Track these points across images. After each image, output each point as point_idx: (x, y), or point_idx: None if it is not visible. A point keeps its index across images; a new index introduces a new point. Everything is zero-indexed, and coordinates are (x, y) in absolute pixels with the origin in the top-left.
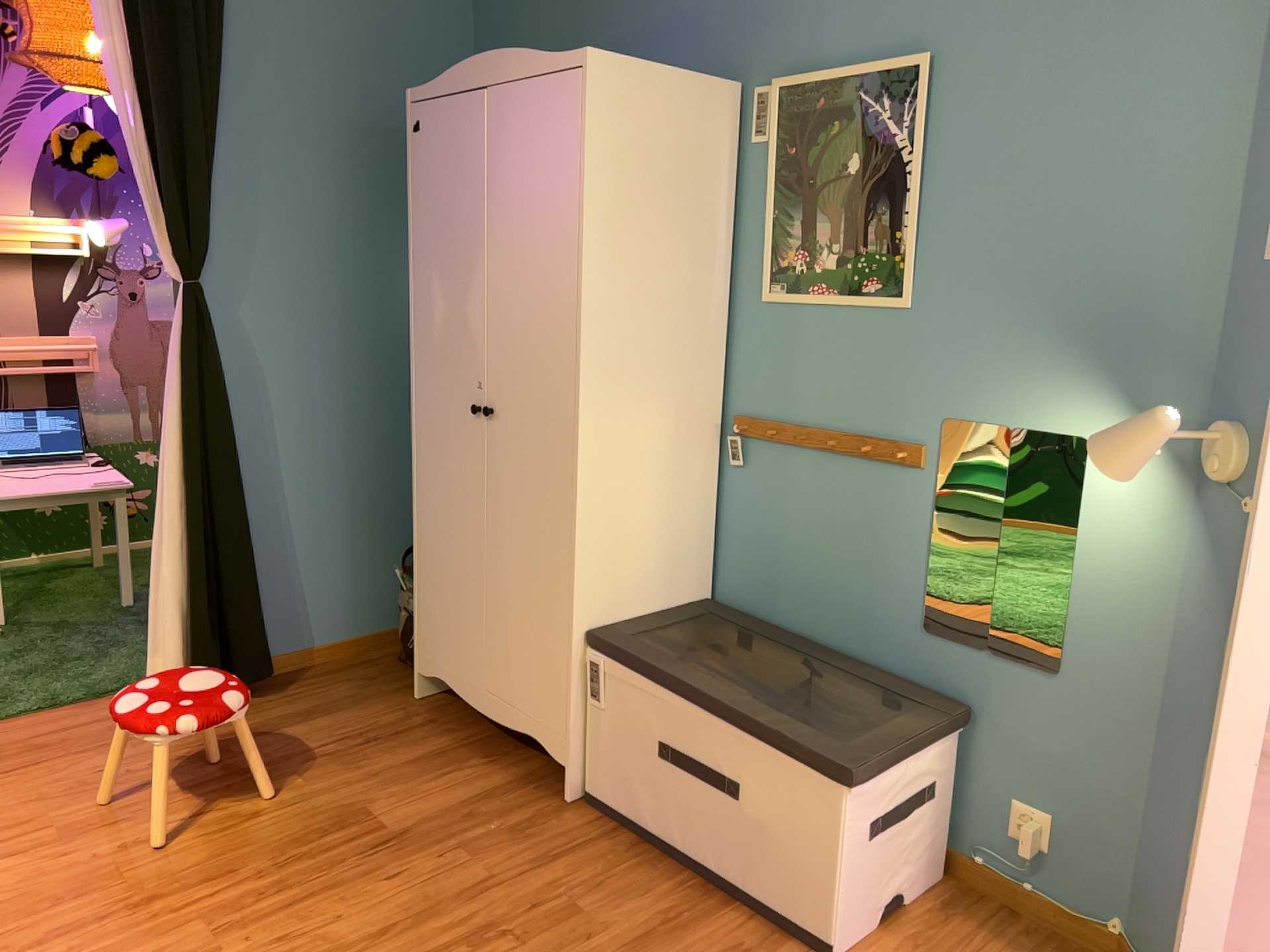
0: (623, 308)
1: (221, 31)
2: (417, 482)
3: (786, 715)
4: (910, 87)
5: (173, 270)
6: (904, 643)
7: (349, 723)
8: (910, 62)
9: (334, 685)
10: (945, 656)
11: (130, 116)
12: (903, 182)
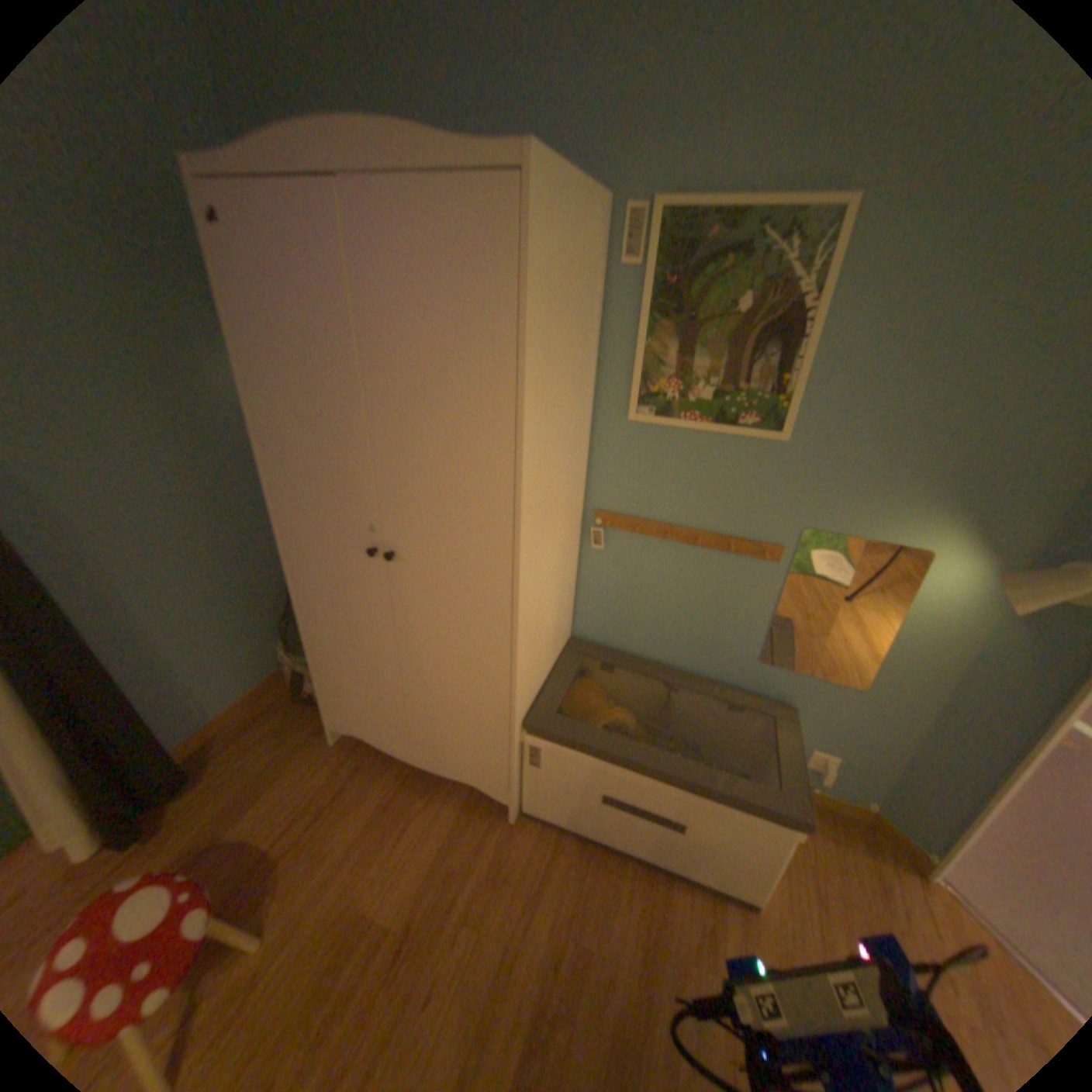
0: (546, 458)
1: None
2: (300, 599)
3: (724, 778)
4: (832, 224)
5: None
6: (743, 667)
7: (288, 800)
8: (840, 194)
9: (249, 754)
10: (777, 676)
11: None
12: (804, 324)
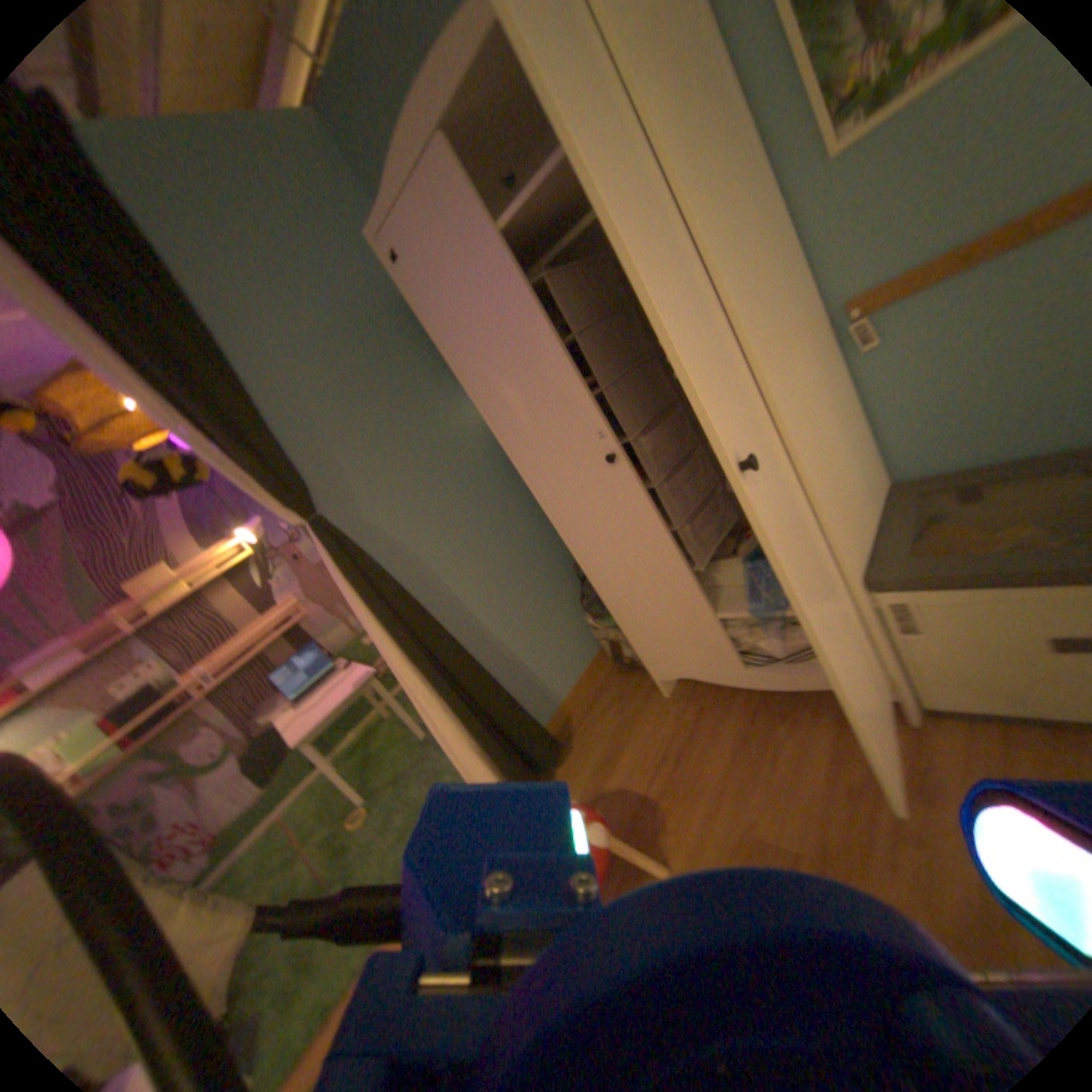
0: (736, 233)
1: (178, 289)
2: (579, 549)
3: None
4: None
5: (292, 516)
6: None
7: (647, 748)
8: None
9: (601, 719)
10: None
11: (161, 412)
12: None
